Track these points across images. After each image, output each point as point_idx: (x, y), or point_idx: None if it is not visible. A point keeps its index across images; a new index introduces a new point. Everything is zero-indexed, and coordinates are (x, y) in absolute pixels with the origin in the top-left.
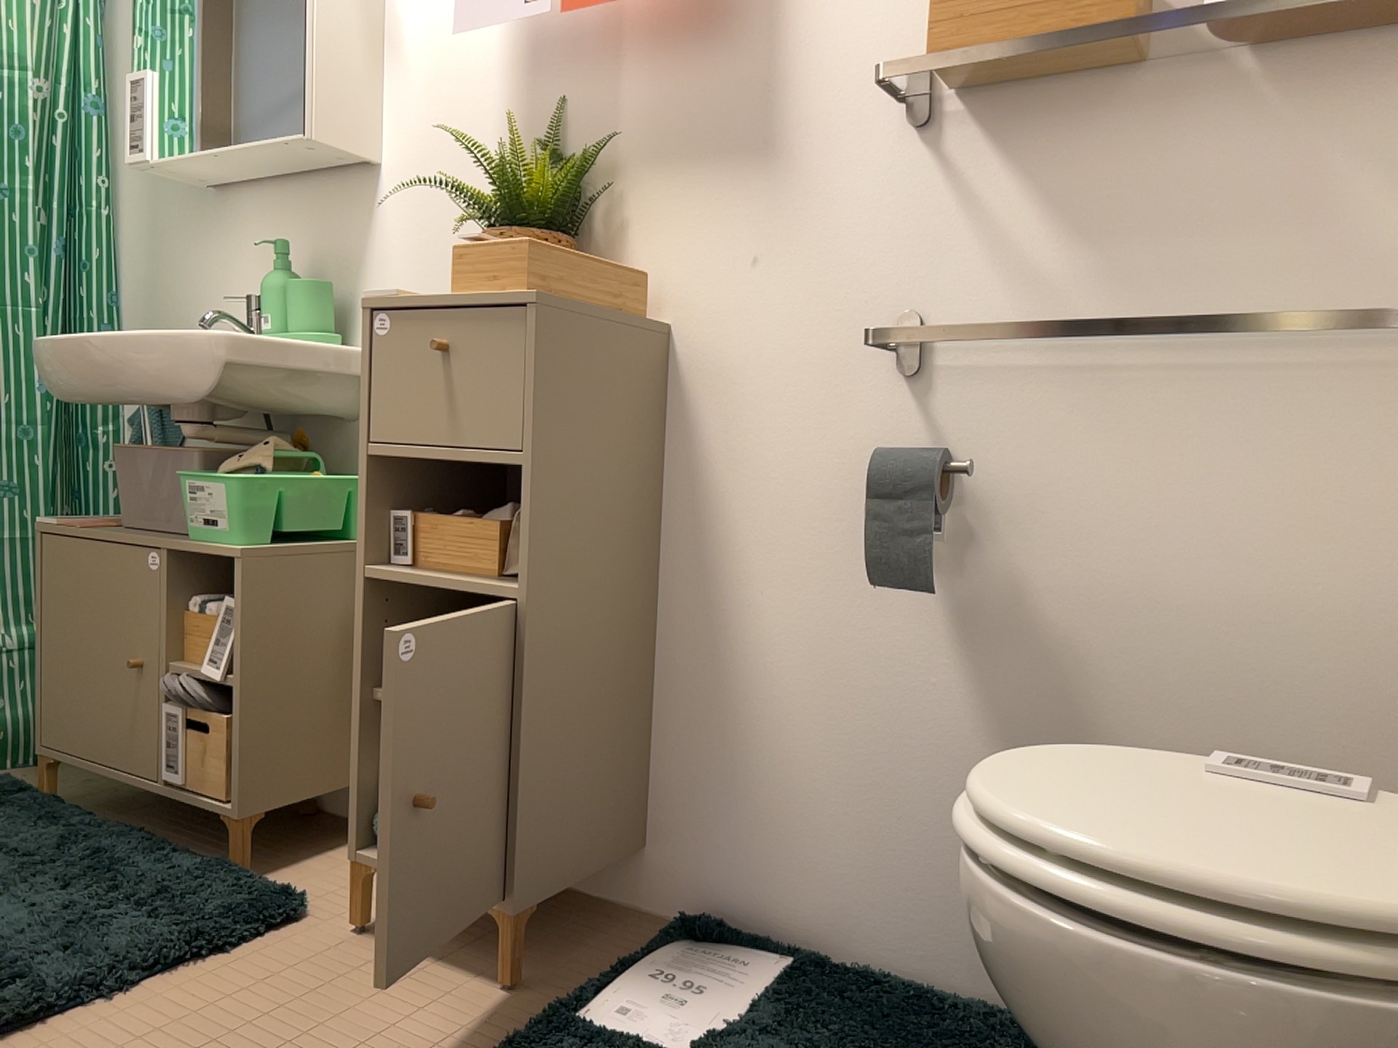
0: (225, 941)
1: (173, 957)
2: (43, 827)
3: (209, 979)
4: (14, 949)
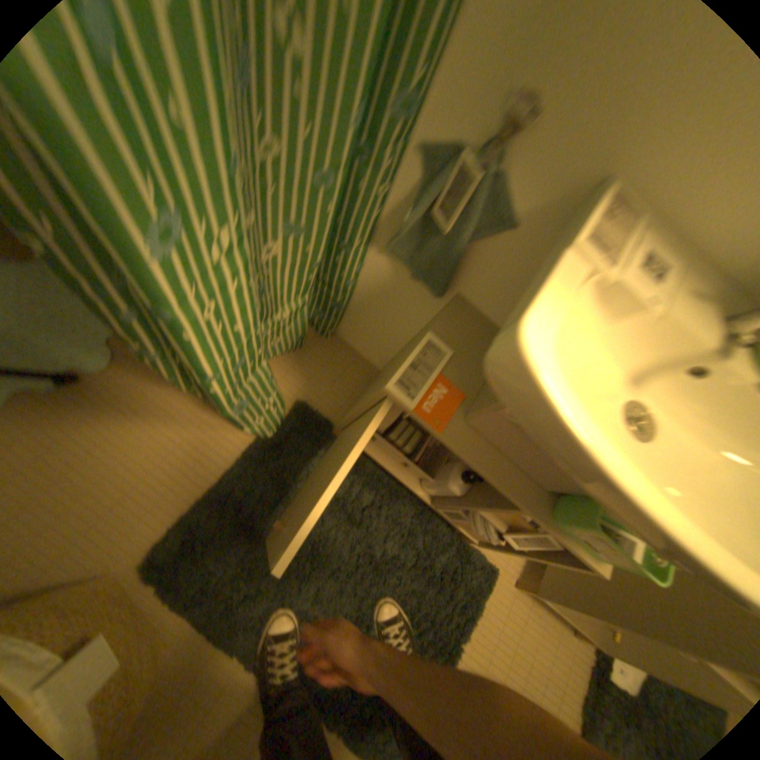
0: (485, 617)
1: (474, 639)
2: (358, 486)
3: (485, 640)
4: (418, 651)
